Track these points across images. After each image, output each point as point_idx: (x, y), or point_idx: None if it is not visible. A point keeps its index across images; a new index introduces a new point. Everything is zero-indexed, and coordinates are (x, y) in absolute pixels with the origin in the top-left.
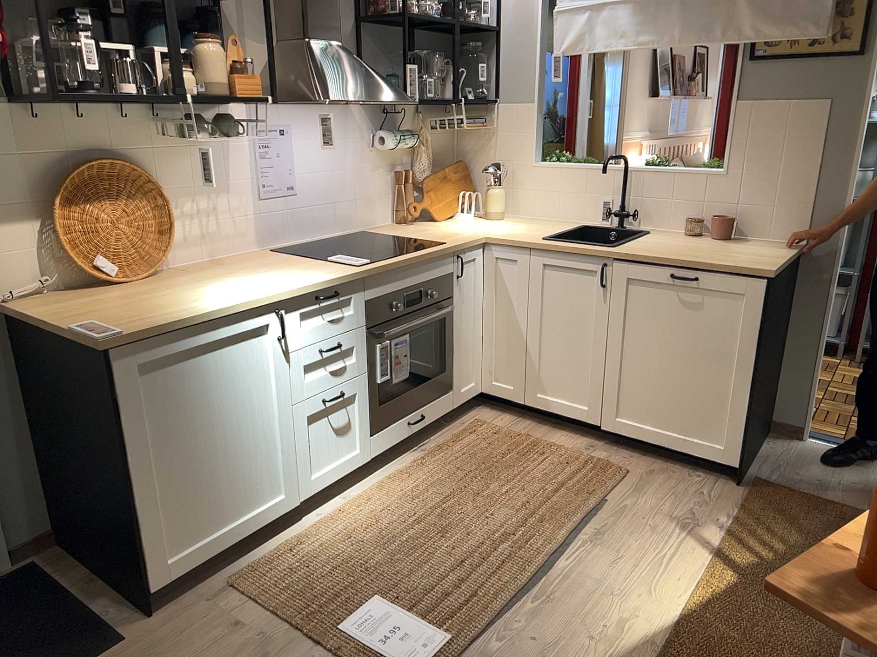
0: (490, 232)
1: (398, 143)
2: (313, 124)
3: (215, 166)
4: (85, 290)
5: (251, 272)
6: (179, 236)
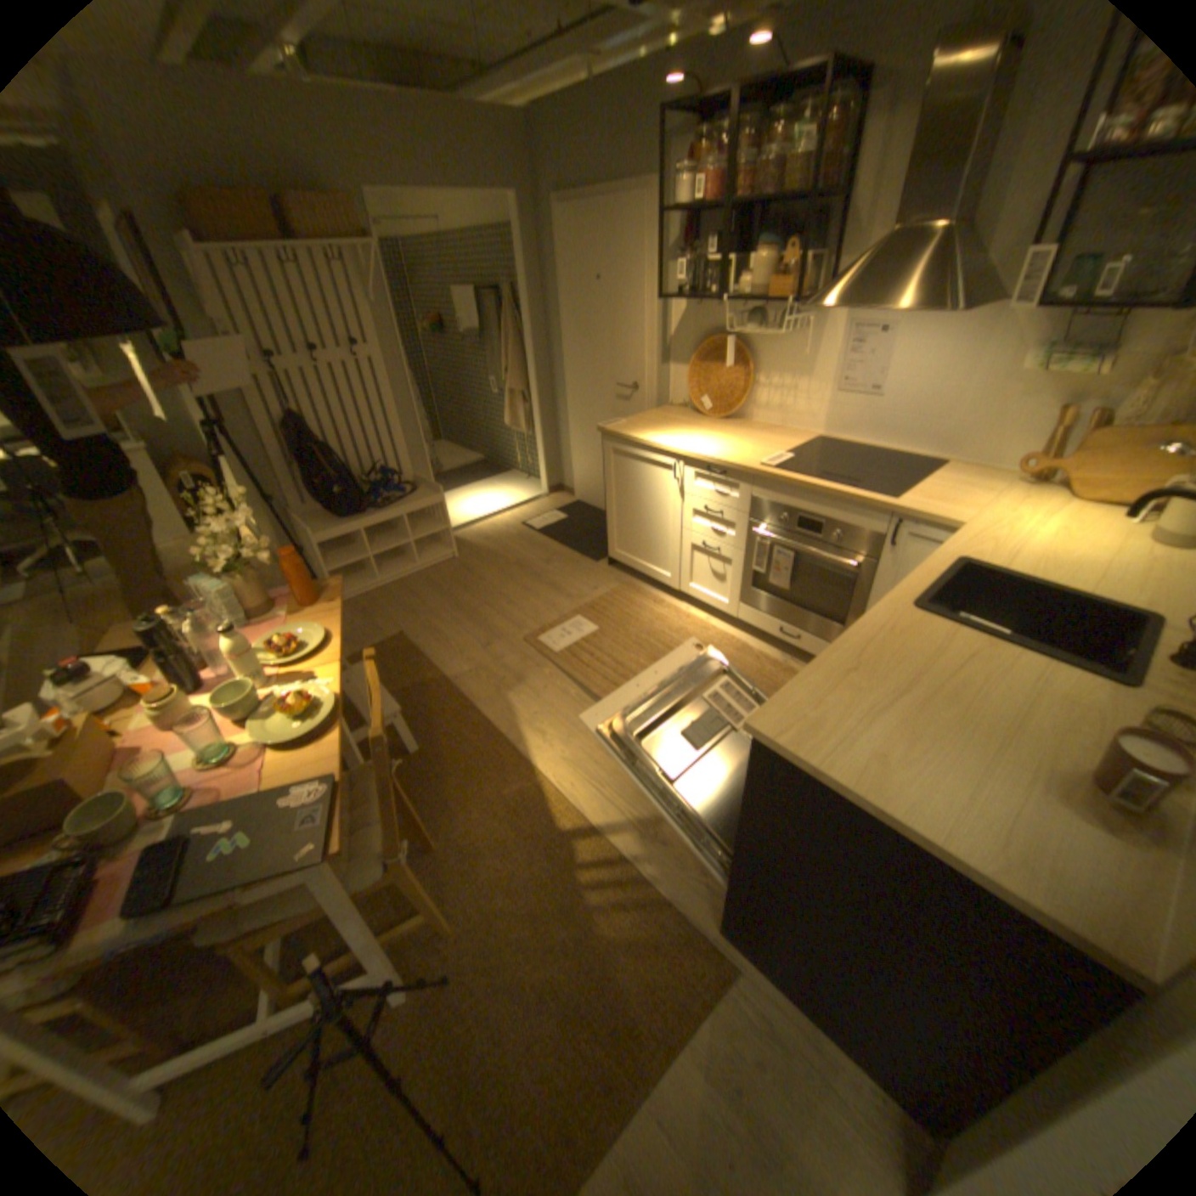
0: (1007, 529)
1: (1046, 363)
2: (932, 322)
3: (804, 352)
4: (696, 412)
5: (741, 438)
6: (763, 400)
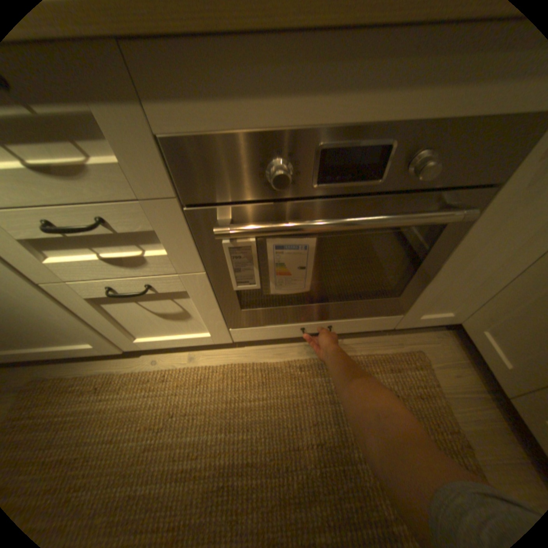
0: None
1: None
2: None
3: None
4: None
5: None
6: None
